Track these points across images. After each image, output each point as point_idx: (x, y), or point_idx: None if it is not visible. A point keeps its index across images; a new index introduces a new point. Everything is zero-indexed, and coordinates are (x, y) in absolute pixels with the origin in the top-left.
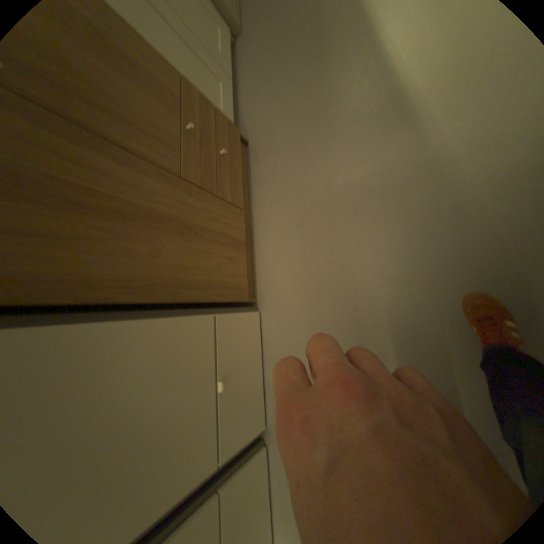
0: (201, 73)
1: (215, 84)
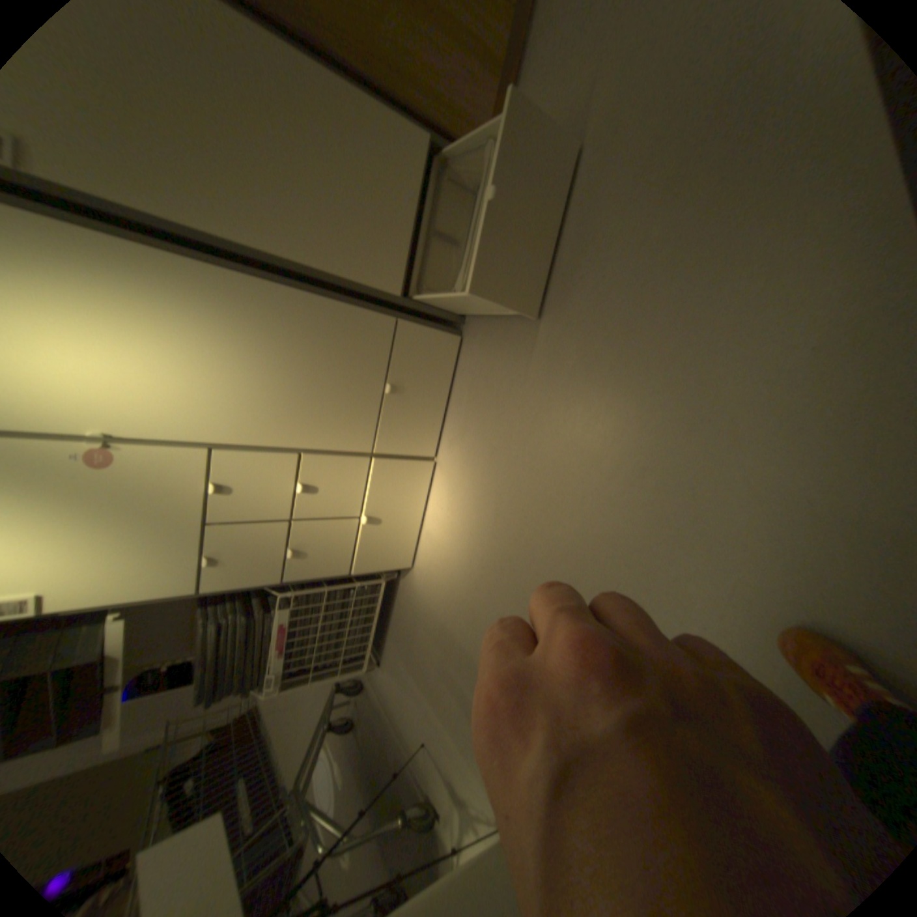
0: None
1: None
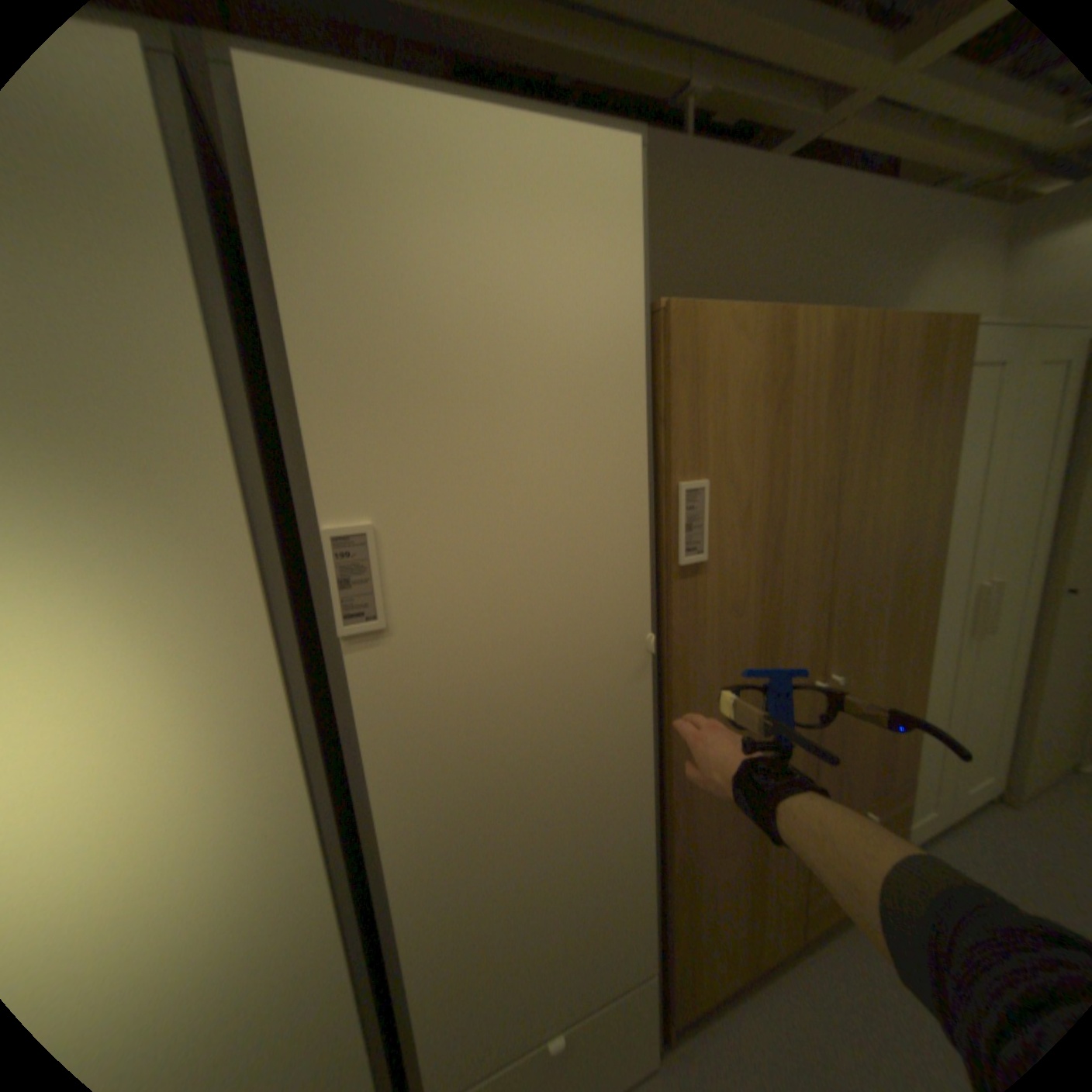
0: (923, 790)
1: (923, 811)
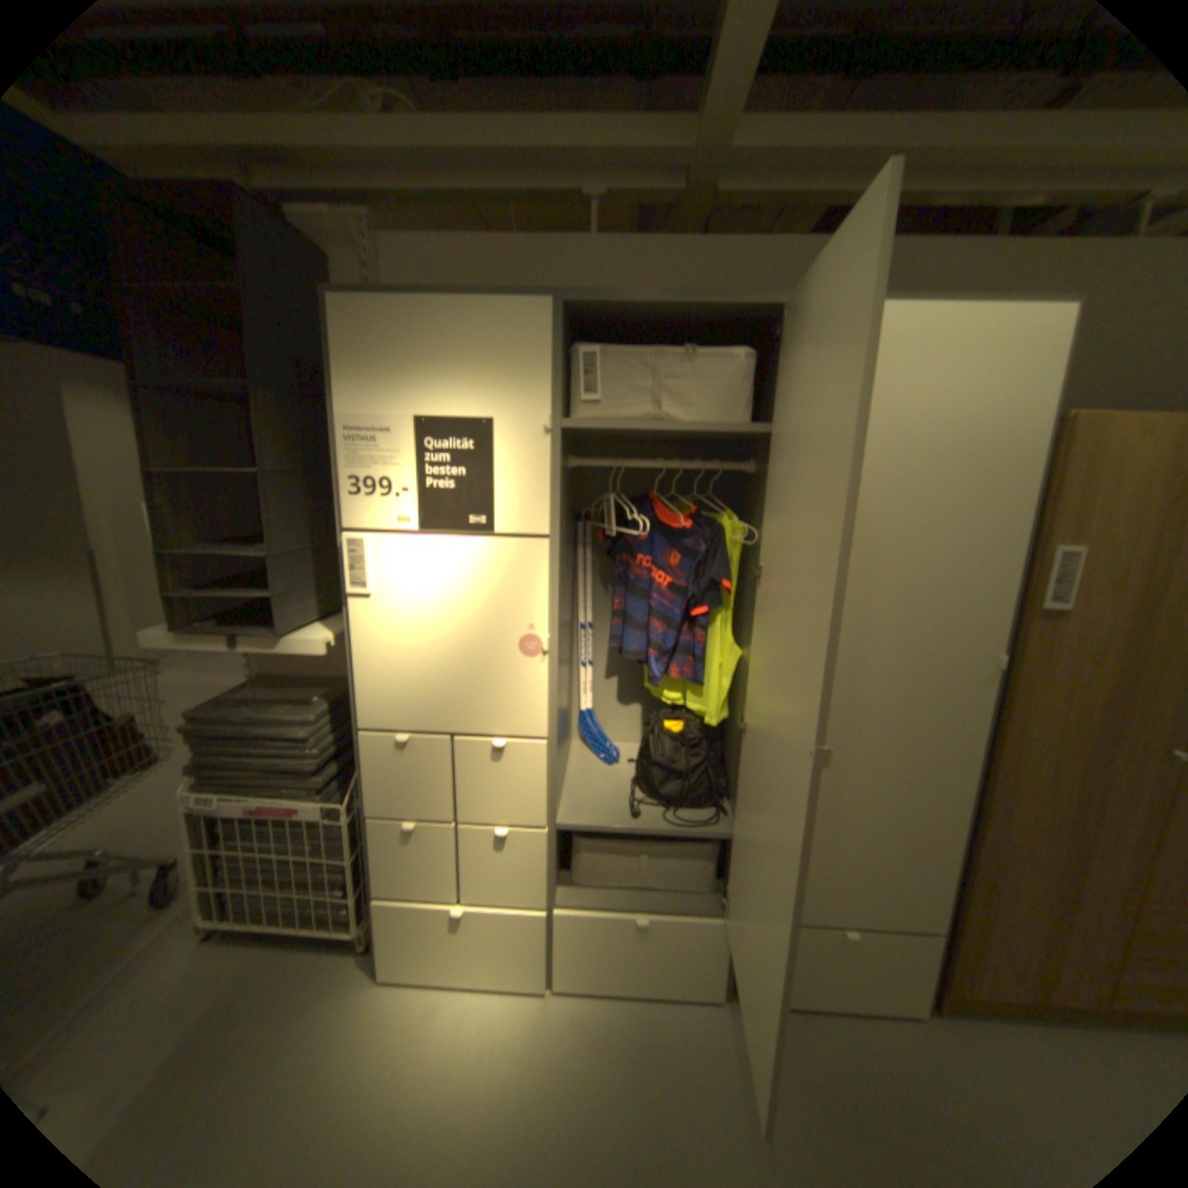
0: None
1: None
